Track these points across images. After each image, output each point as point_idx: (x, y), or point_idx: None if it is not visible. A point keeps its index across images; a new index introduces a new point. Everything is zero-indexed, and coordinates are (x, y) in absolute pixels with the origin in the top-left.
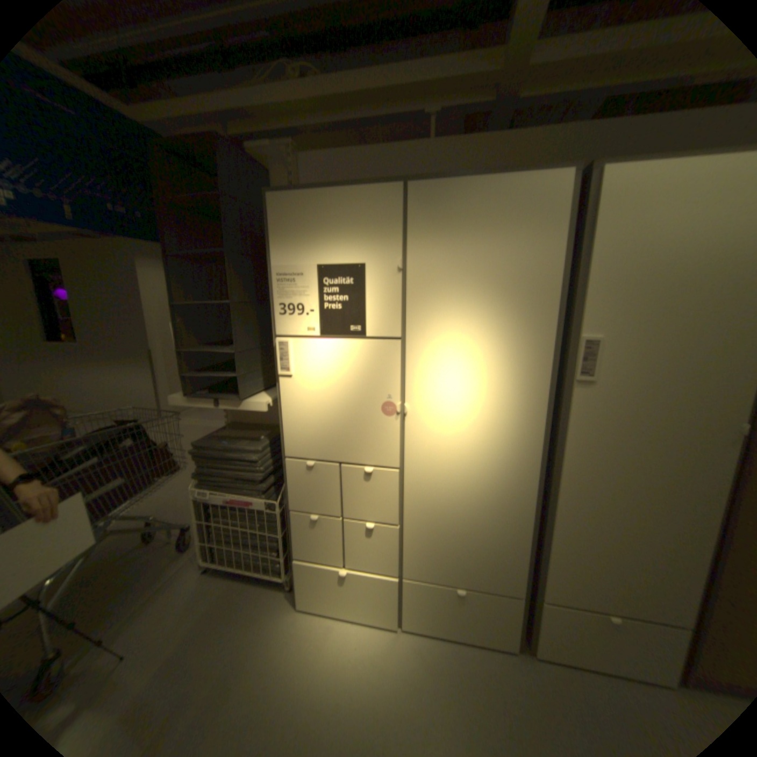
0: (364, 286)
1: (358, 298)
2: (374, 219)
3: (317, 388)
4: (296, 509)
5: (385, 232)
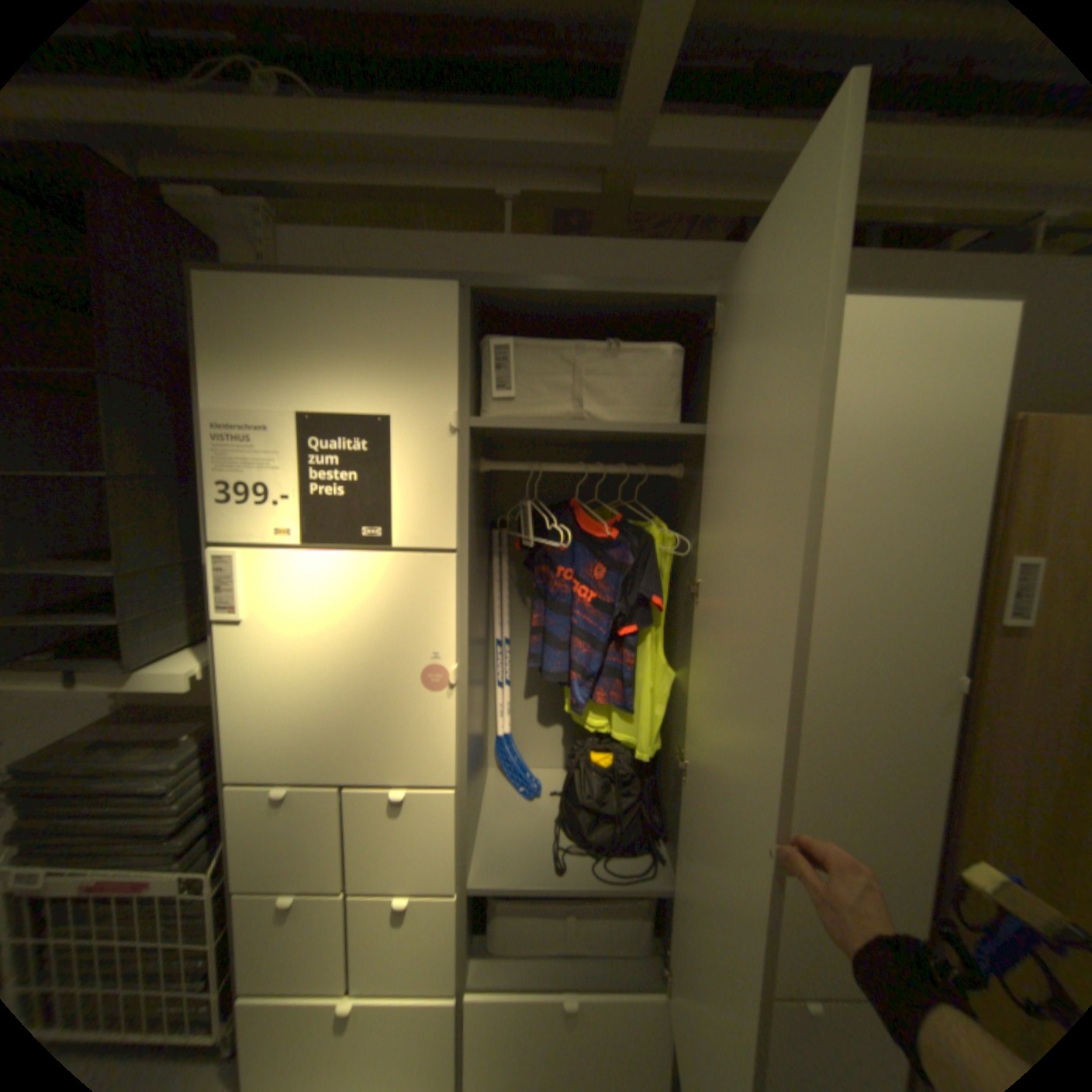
0: (387, 455)
1: (375, 477)
2: (406, 340)
3: (293, 644)
4: (245, 888)
5: (426, 364)
